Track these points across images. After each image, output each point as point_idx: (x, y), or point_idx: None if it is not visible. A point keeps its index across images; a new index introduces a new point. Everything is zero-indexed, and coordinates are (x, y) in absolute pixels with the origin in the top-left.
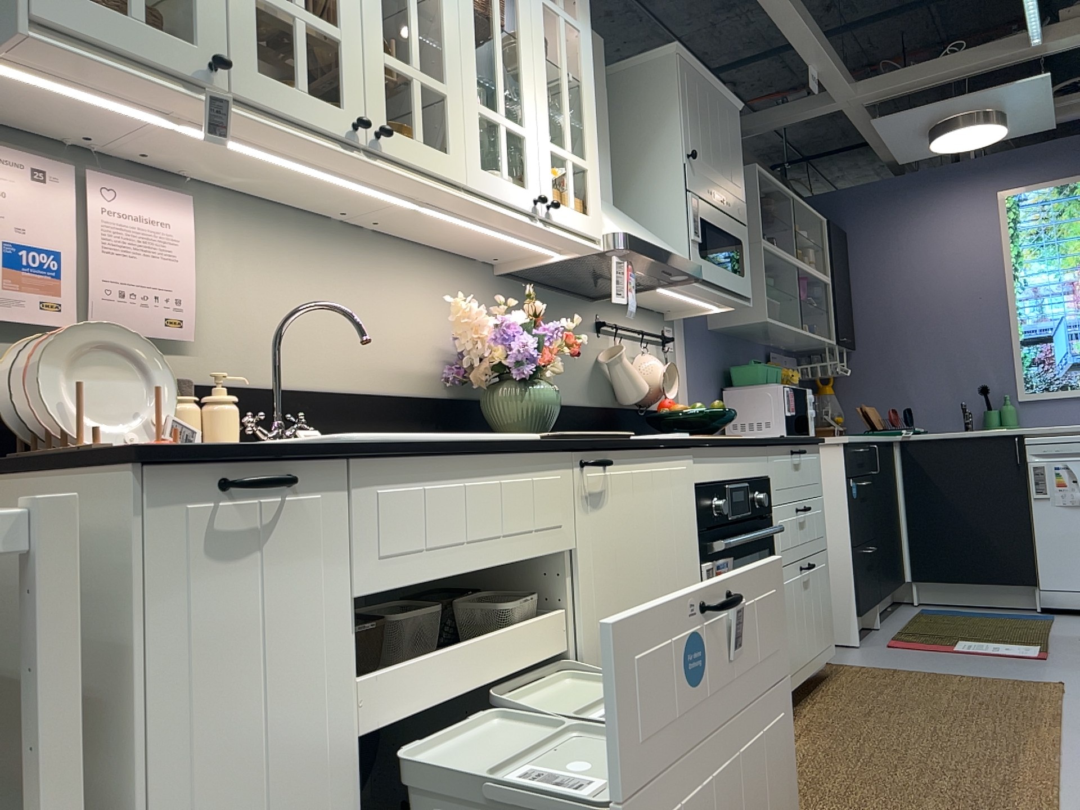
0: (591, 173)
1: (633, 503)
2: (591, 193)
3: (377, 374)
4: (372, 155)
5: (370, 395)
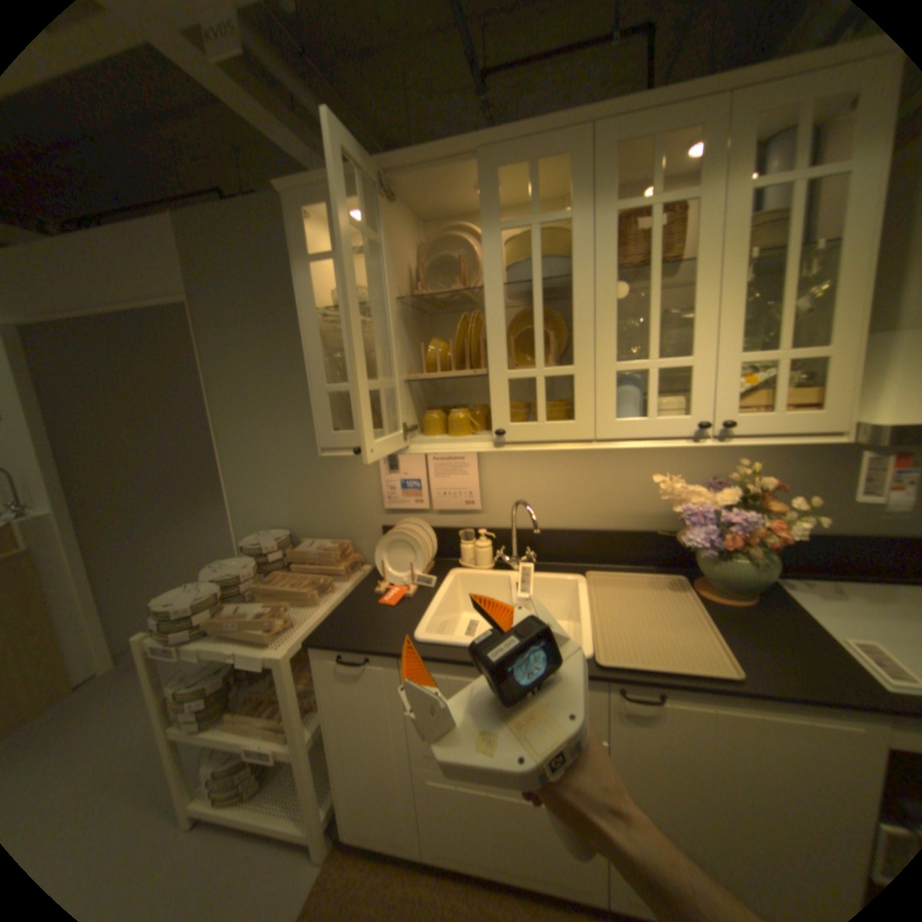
0: (834, 358)
1: (714, 736)
2: (832, 382)
3: (611, 517)
4: (503, 442)
5: (602, 531)
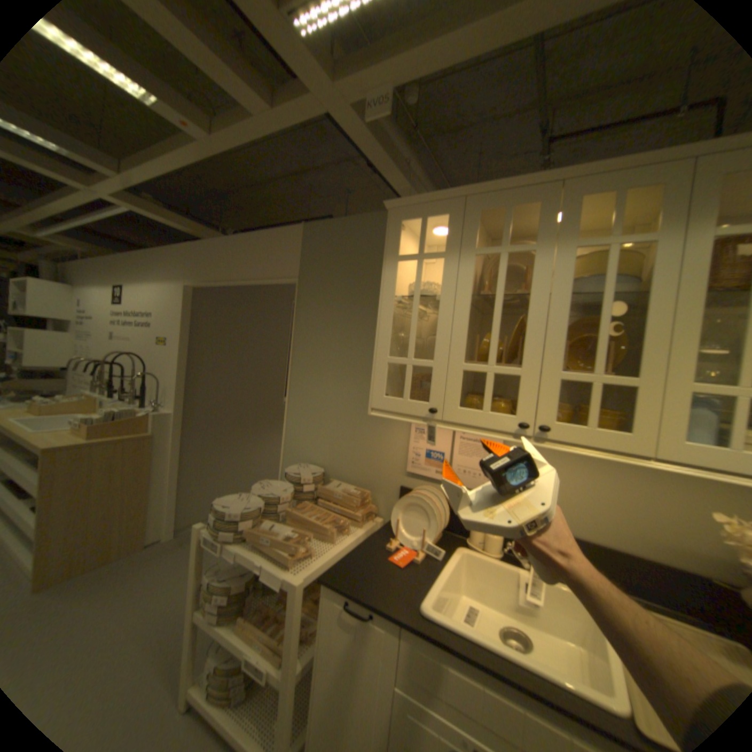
0: None
1: None
2: None
3: (646, 543)
4: (544, 438)
5: (632, 555)
